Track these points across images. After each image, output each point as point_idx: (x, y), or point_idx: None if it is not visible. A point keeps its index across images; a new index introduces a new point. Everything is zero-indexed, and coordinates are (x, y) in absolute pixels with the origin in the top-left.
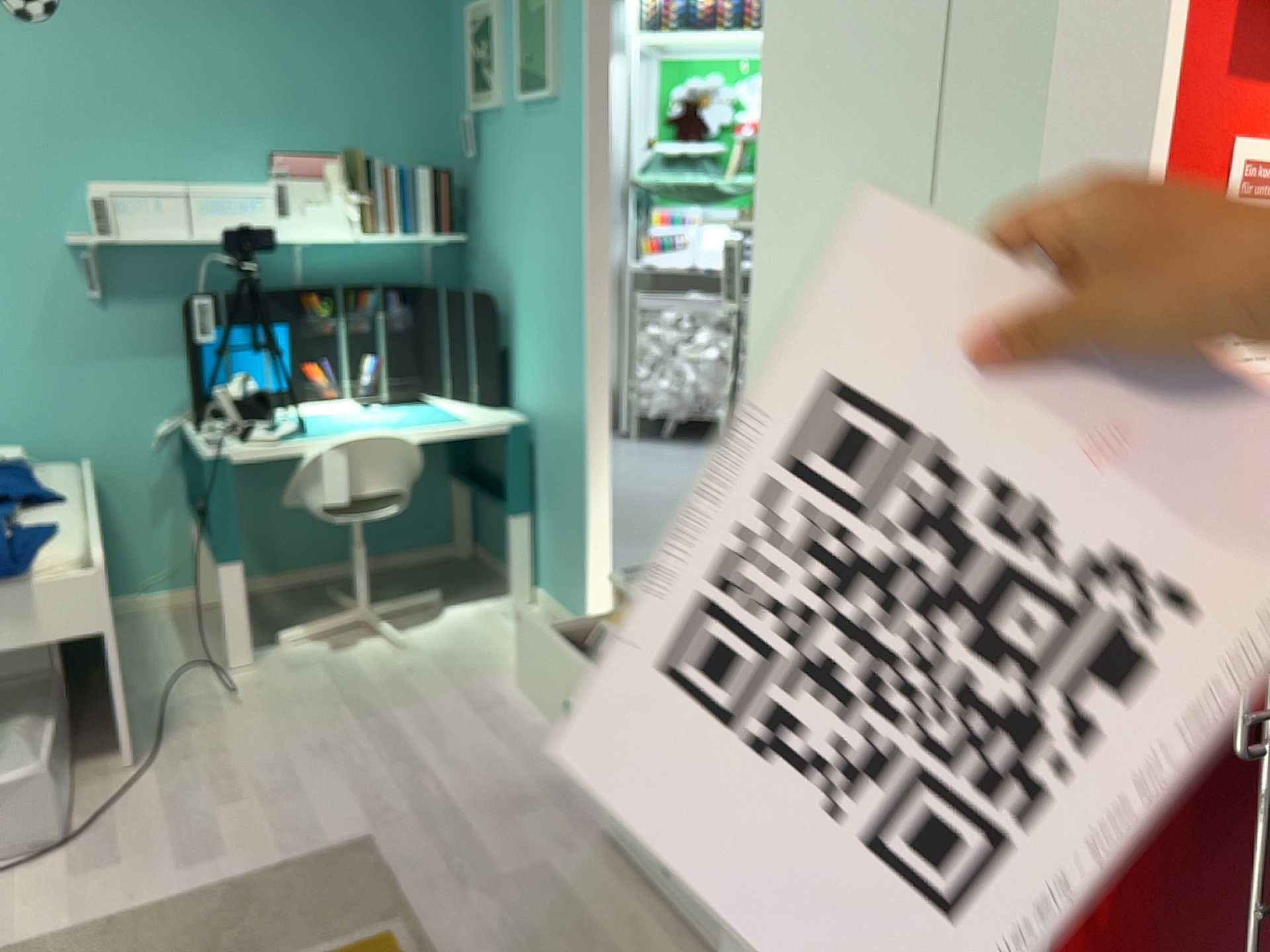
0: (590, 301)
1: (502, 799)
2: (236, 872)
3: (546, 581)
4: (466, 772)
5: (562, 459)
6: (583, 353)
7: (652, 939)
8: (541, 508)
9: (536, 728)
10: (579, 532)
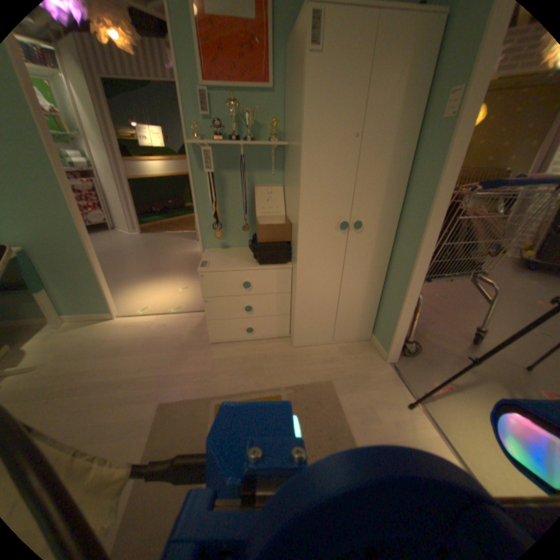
0: (63, 183)
1: (173, 362)
2: (136, 456)
3: (67, 310)
4: (148, 367)
5: (63, 258)
6: (66, 208)
7: (255, 347)
8: (50, 284)
9: (144, 344)
10: (90, 281)
